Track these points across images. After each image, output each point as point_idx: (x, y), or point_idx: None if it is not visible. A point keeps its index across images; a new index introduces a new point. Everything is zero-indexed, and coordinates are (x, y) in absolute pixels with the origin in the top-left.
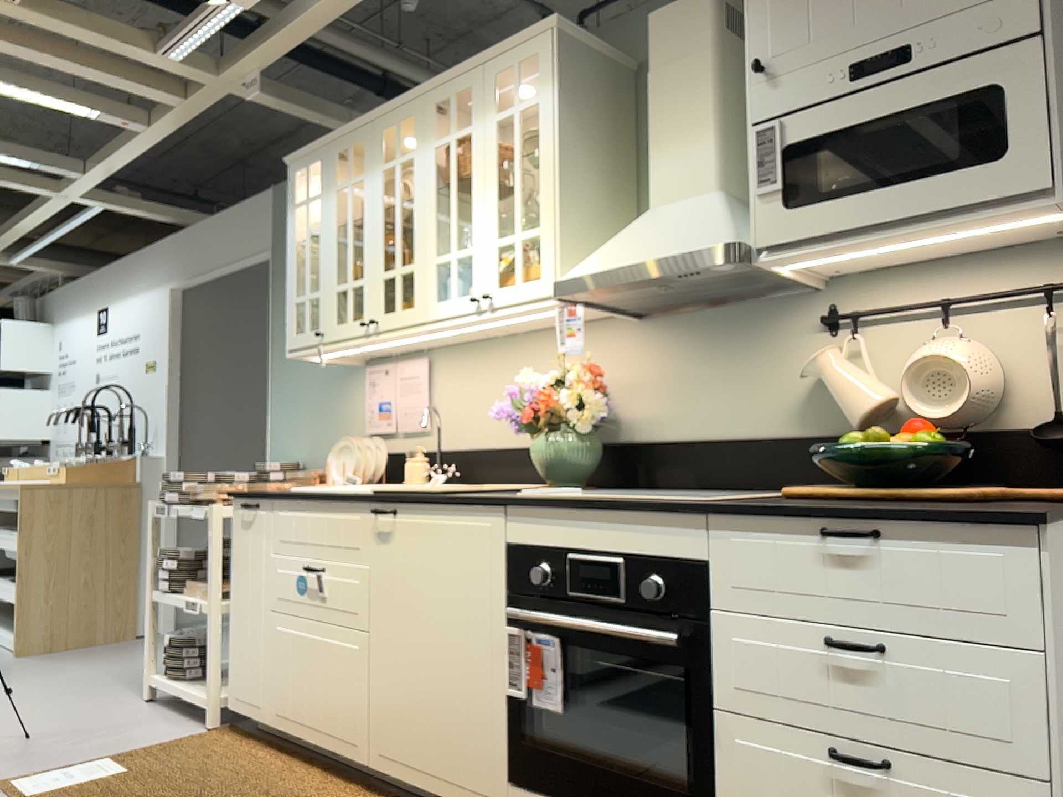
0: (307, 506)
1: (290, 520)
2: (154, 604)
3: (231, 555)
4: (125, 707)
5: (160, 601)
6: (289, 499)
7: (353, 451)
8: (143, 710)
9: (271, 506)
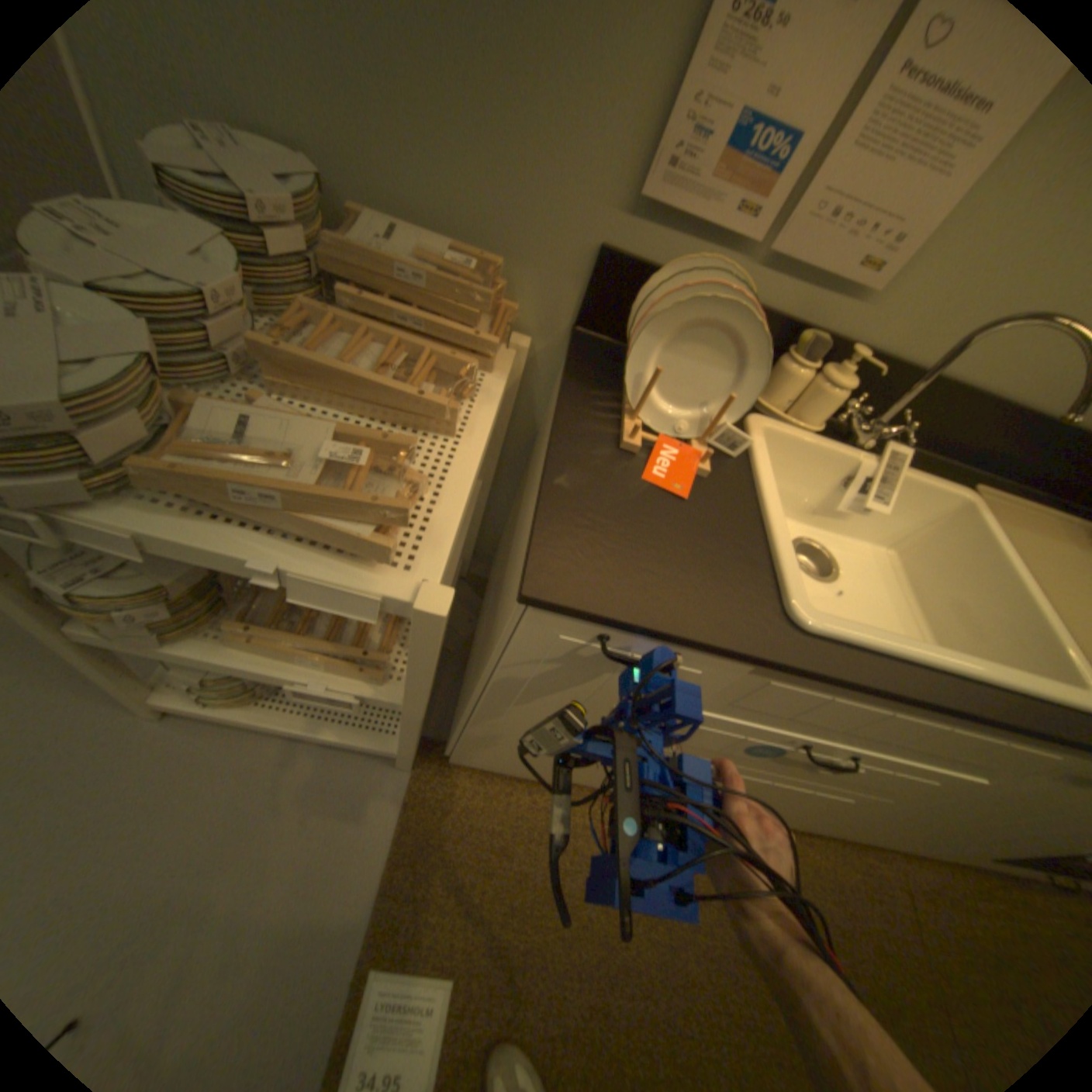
0: (912, 710)
1: (818, 705)
2: (84, 642)
3: (493, 669)
4: (132, 760)
5: (131, 656)
6: (862, 694)
7: (722, 334)
8: (191, 753)
9: (747, 666)
